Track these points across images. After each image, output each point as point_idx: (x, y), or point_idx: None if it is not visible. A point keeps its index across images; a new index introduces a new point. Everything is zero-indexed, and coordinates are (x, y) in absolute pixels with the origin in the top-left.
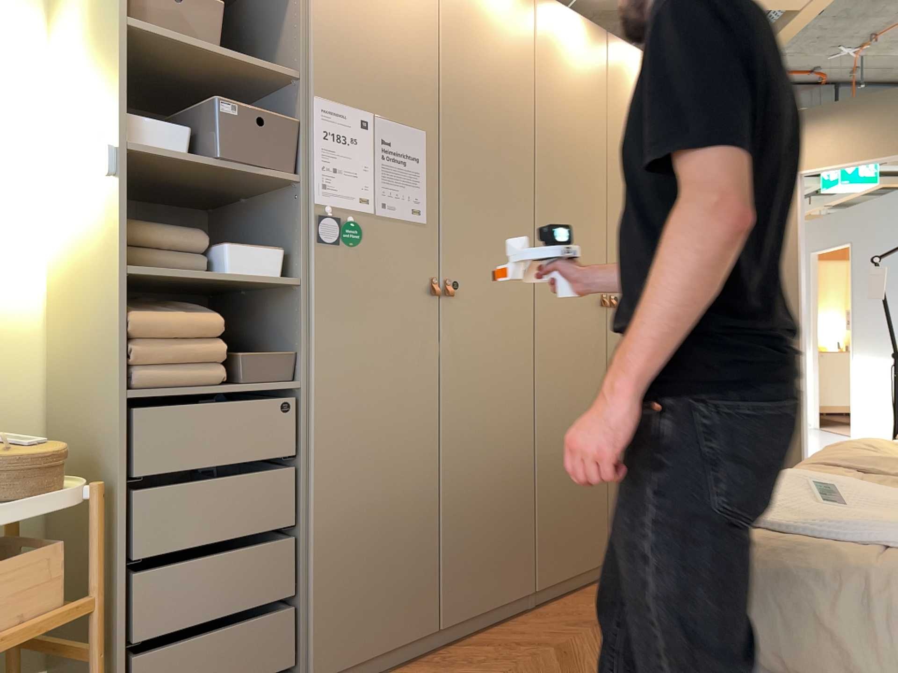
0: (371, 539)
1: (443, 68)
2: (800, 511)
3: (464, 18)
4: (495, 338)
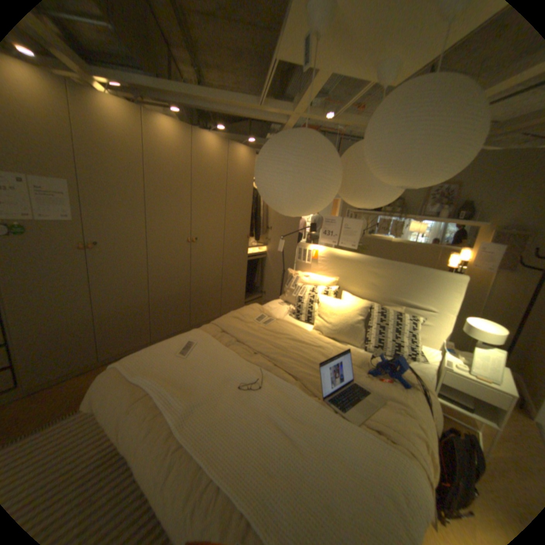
0: (53, 342)
1: (76, 151)
2: (160, 361)
3: (89, 125)
4: (121, 263)
